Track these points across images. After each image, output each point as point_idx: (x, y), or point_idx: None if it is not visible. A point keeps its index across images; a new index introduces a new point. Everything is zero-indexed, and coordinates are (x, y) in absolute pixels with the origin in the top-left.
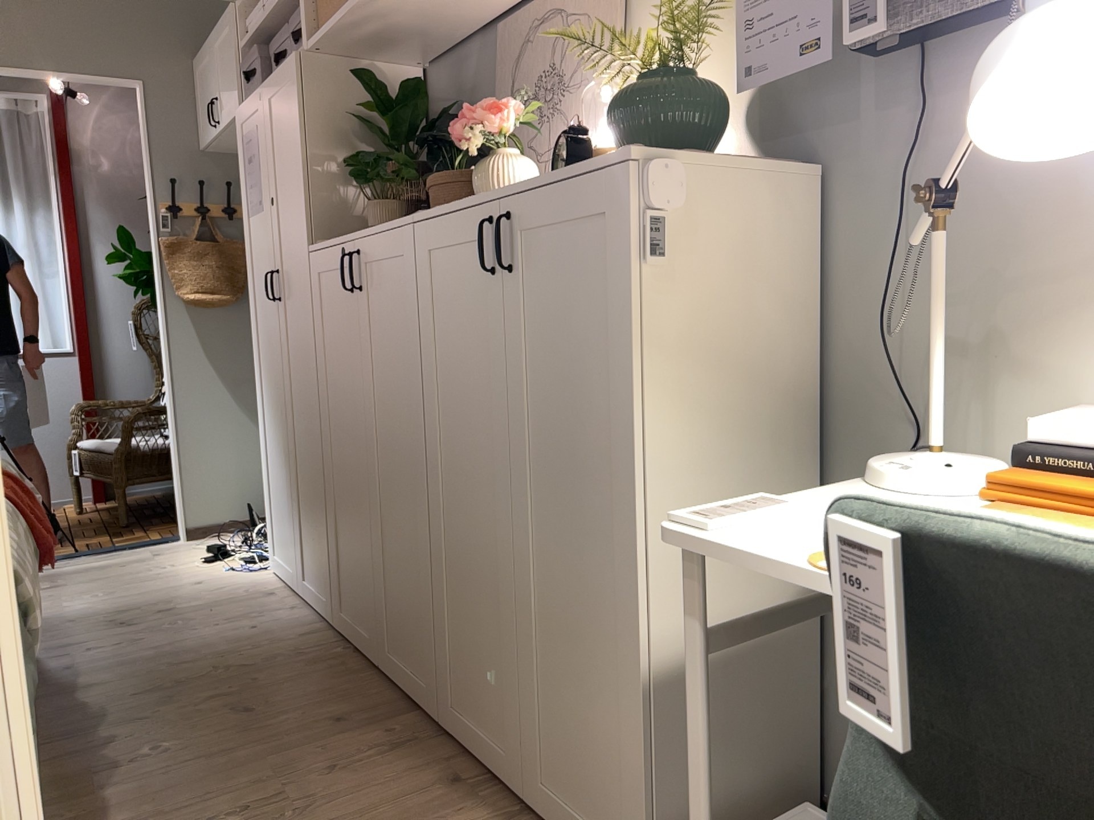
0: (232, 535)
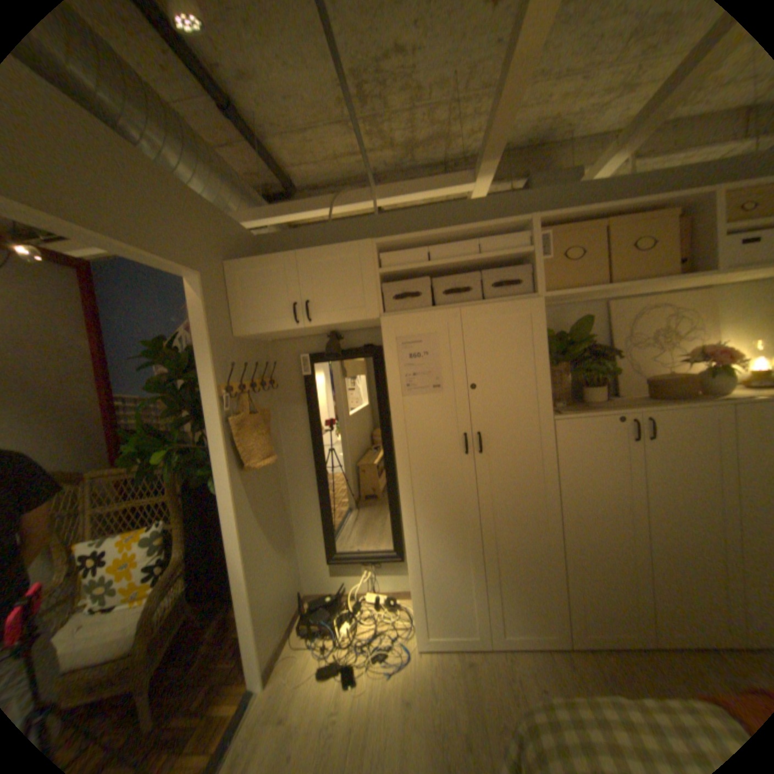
0: (288, 656)
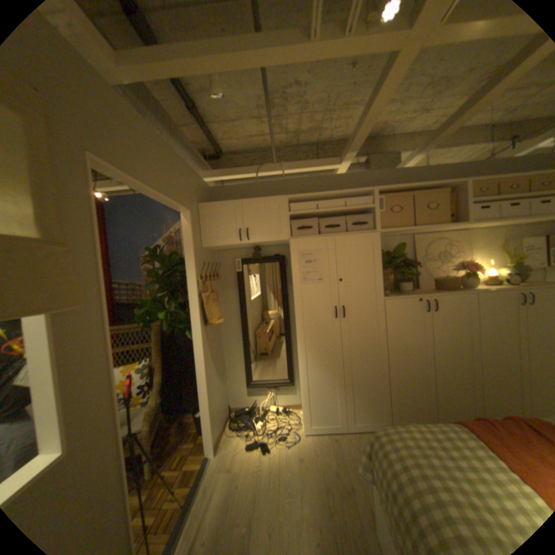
0: (226, 441)
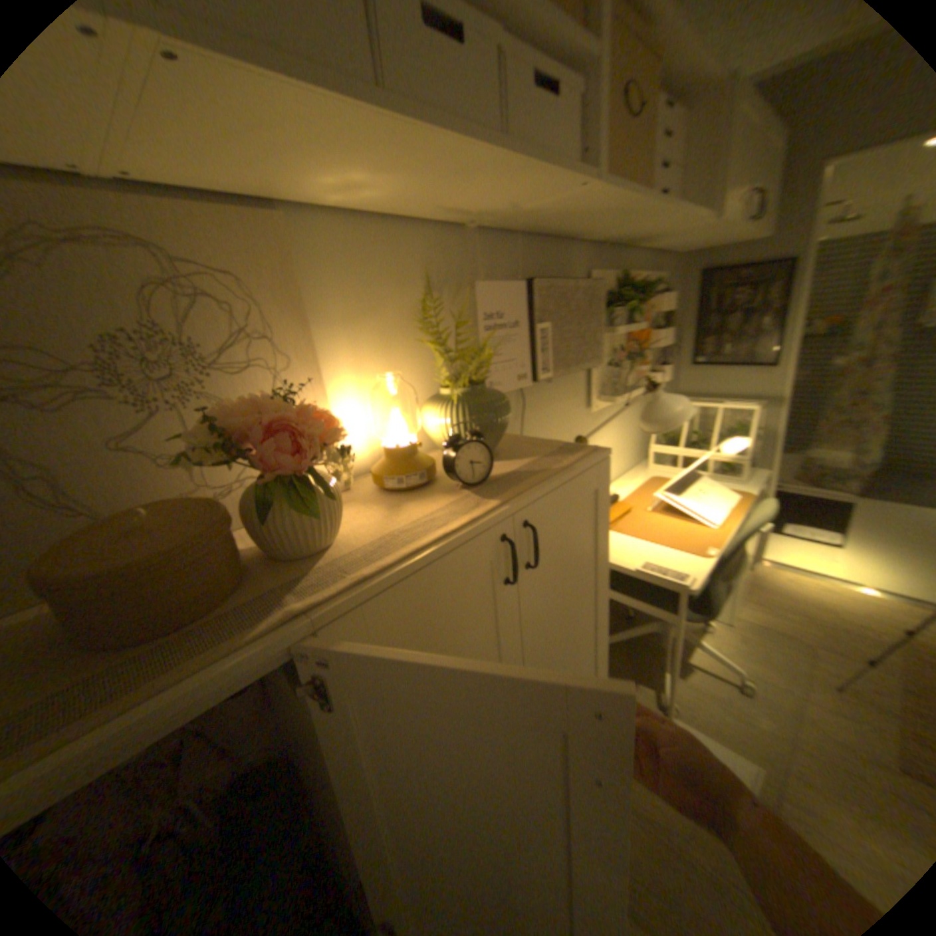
0: None
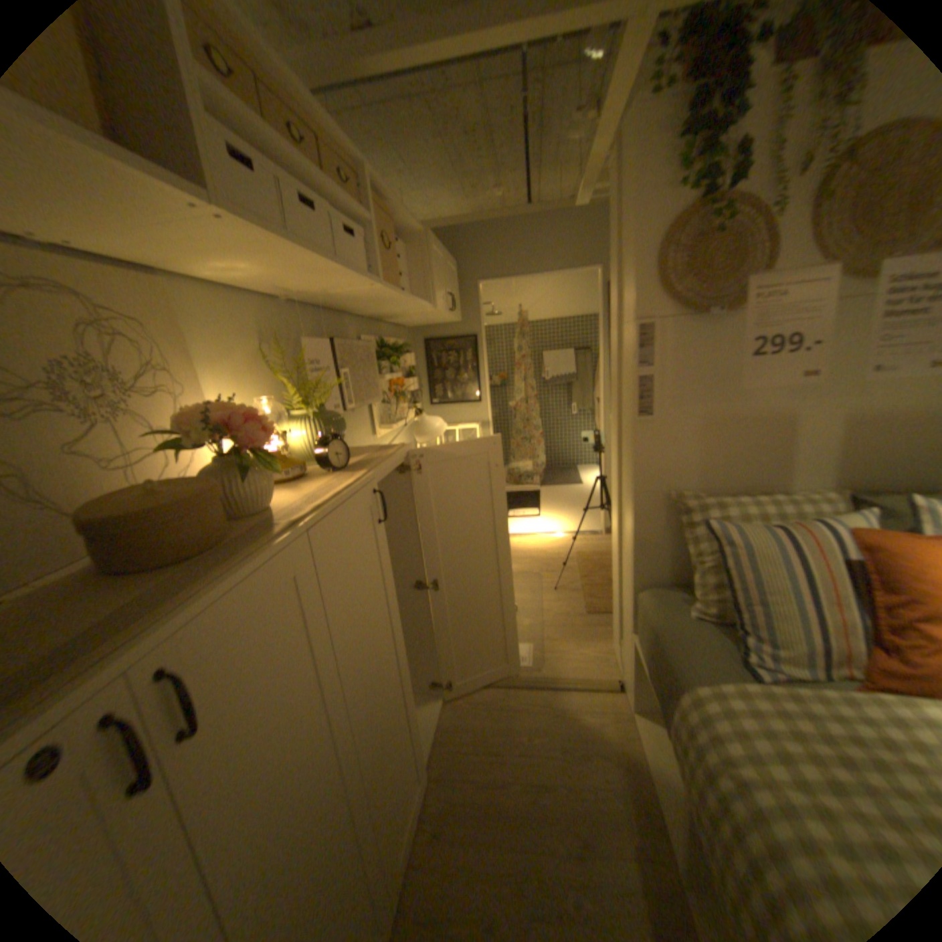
0: None
